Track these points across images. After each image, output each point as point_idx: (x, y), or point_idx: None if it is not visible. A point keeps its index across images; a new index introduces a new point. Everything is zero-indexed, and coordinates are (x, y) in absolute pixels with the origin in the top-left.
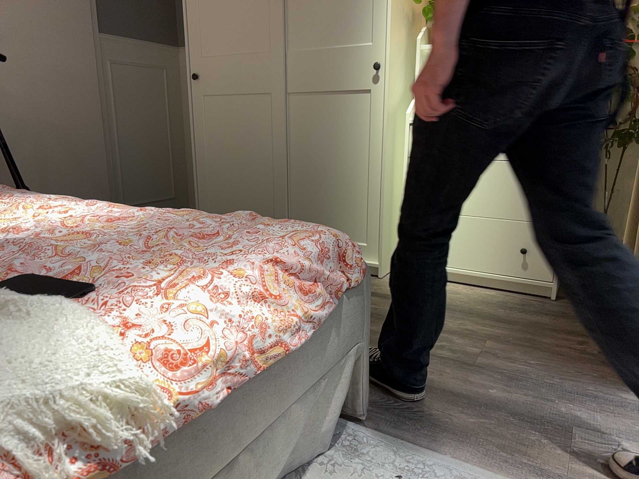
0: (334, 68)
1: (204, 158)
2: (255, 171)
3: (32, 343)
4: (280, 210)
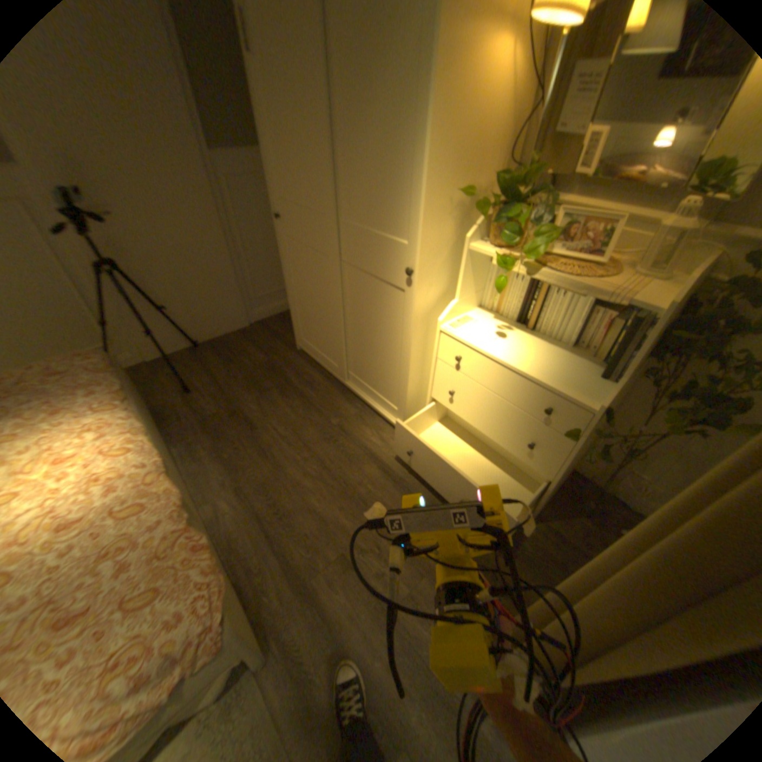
0: (375, 253)
1: (291, 287)
2: (323, 315)
3: None
4: (339, 353)
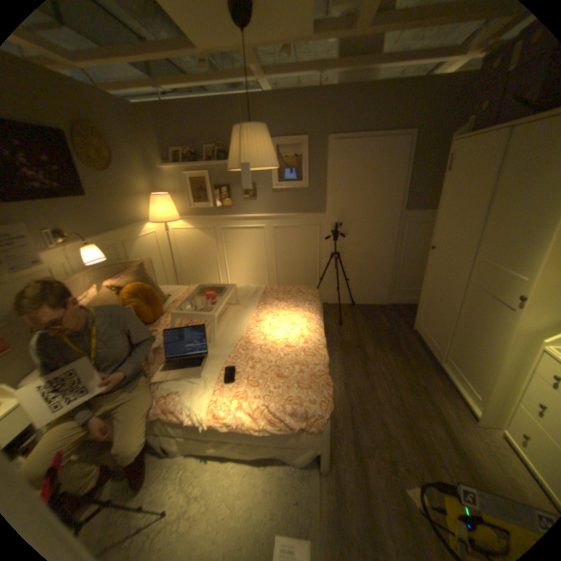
0: (498, 281)
1: (425, 289)
2: (442, 312)
3: (205, 393)
4: (445, 341)
